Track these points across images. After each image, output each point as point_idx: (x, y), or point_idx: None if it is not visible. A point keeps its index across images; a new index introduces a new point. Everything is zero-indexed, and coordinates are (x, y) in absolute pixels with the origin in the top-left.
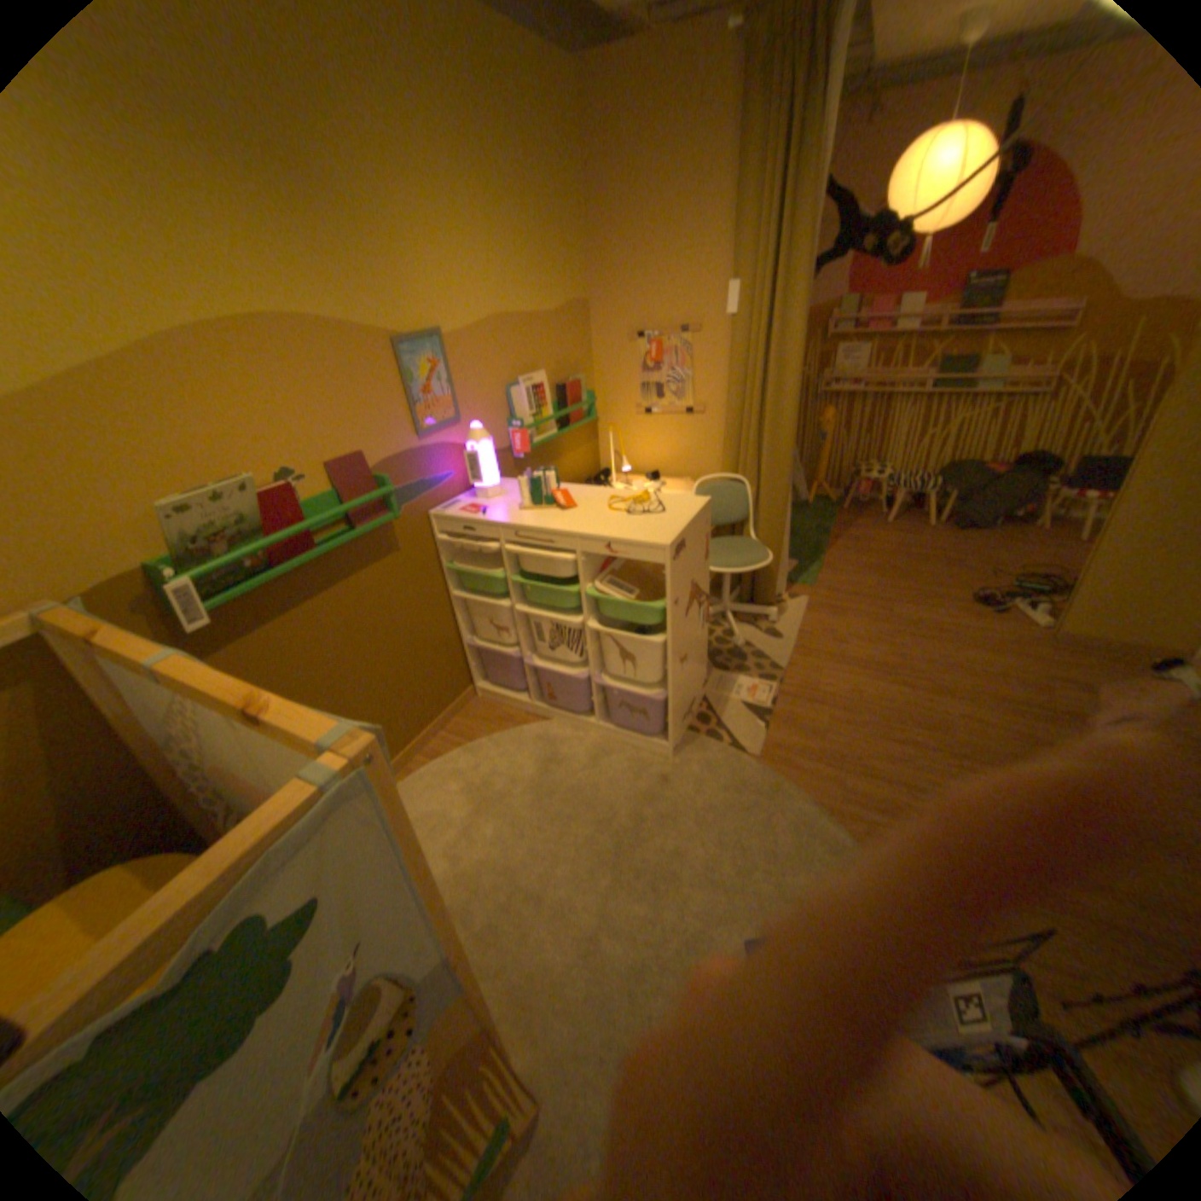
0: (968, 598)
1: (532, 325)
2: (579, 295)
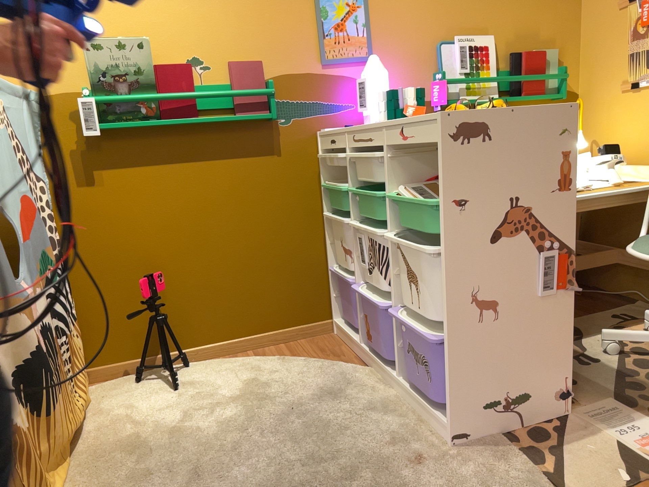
0: None
1: None
2: None
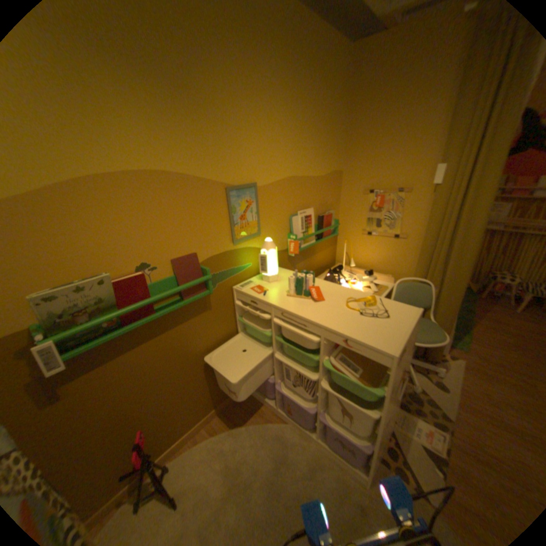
0: None
1: (310, 183)
2: (338, 168)
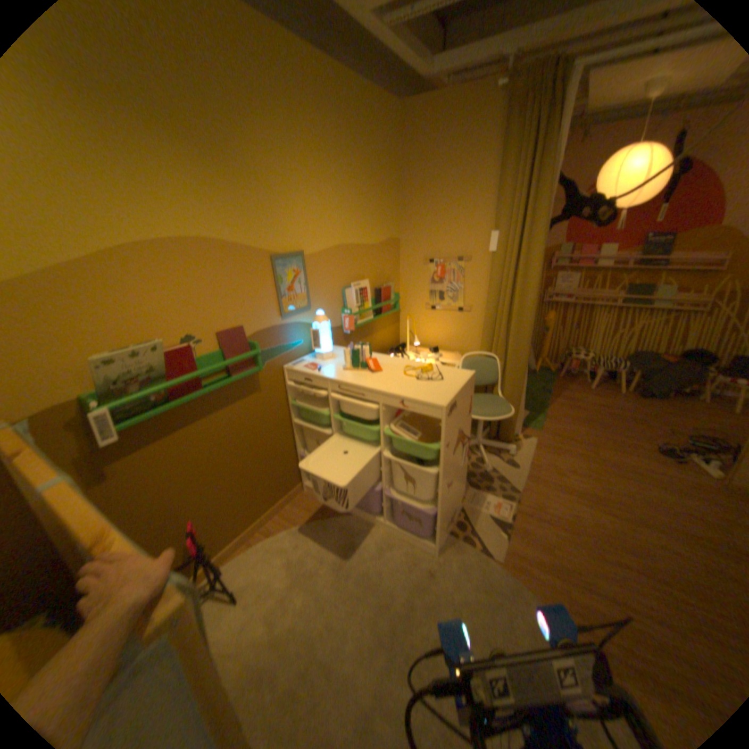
0: (655, 450)
1: (363, 253)
2: (394, 236)
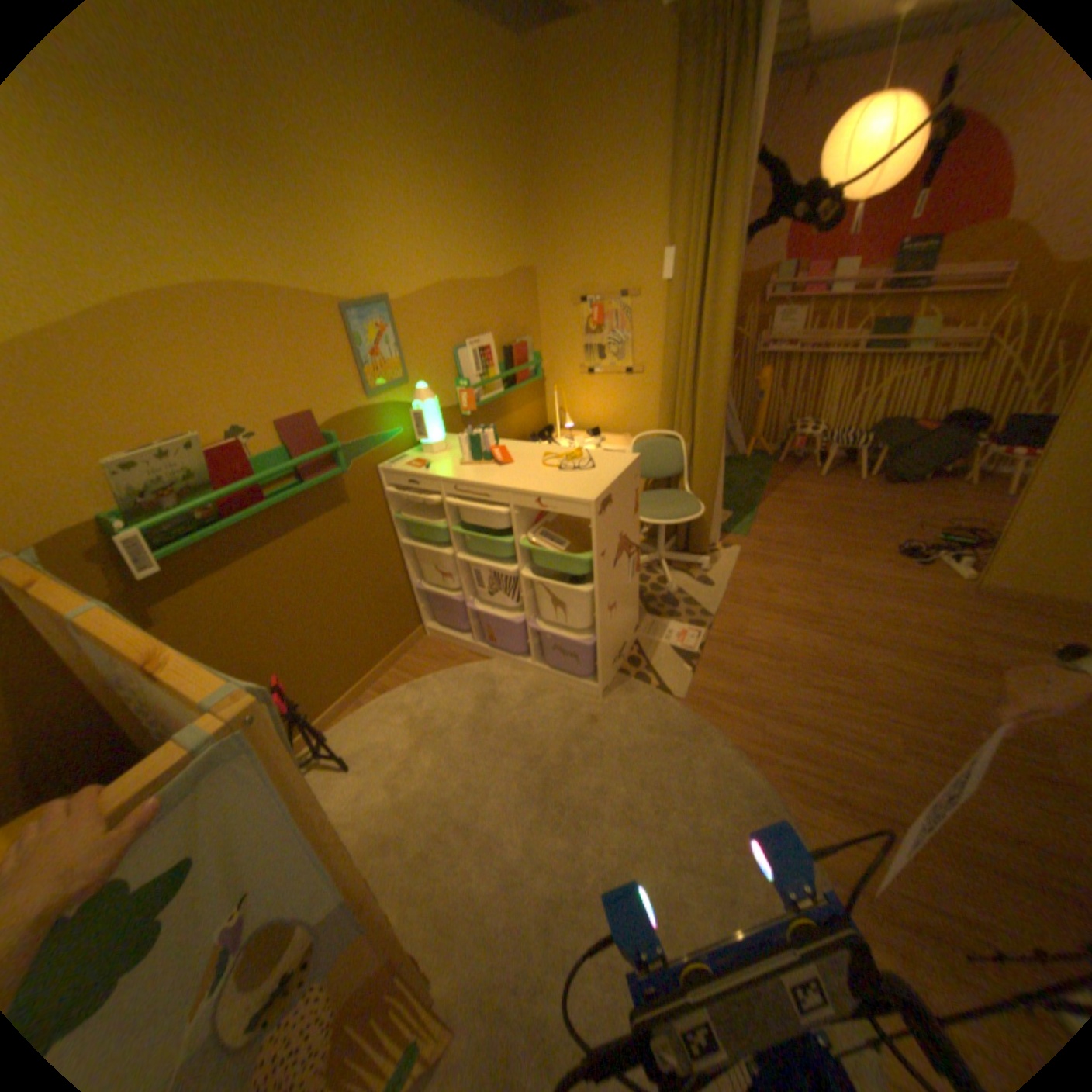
0: (894, 550)
1: (479, 292)
2: (525, 264)
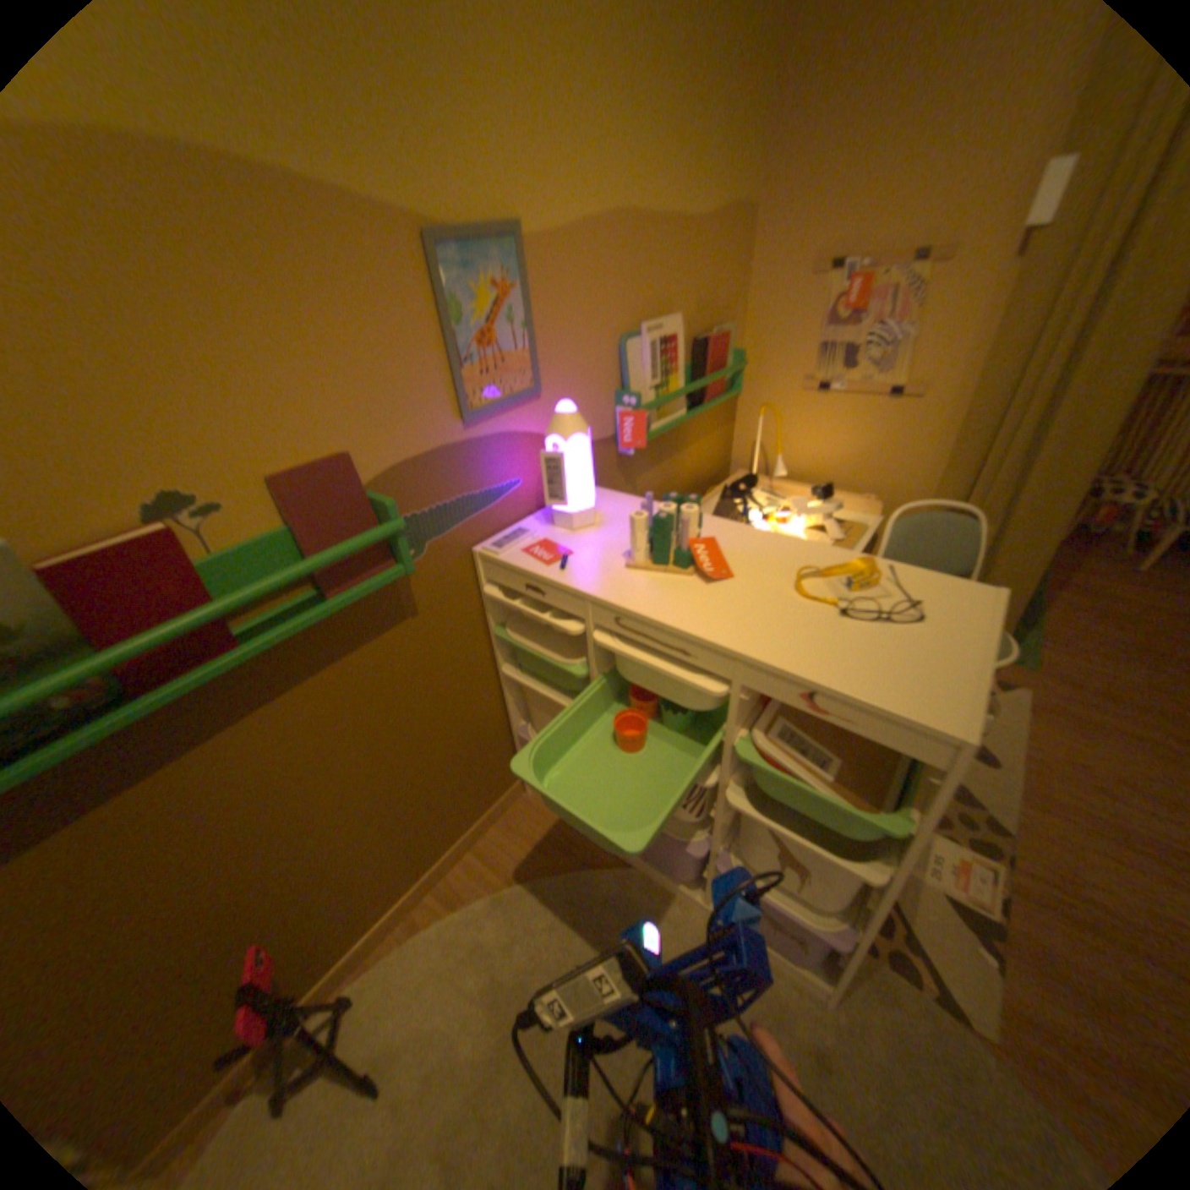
0: None
1: (675, 234)
2: (748, 192)
